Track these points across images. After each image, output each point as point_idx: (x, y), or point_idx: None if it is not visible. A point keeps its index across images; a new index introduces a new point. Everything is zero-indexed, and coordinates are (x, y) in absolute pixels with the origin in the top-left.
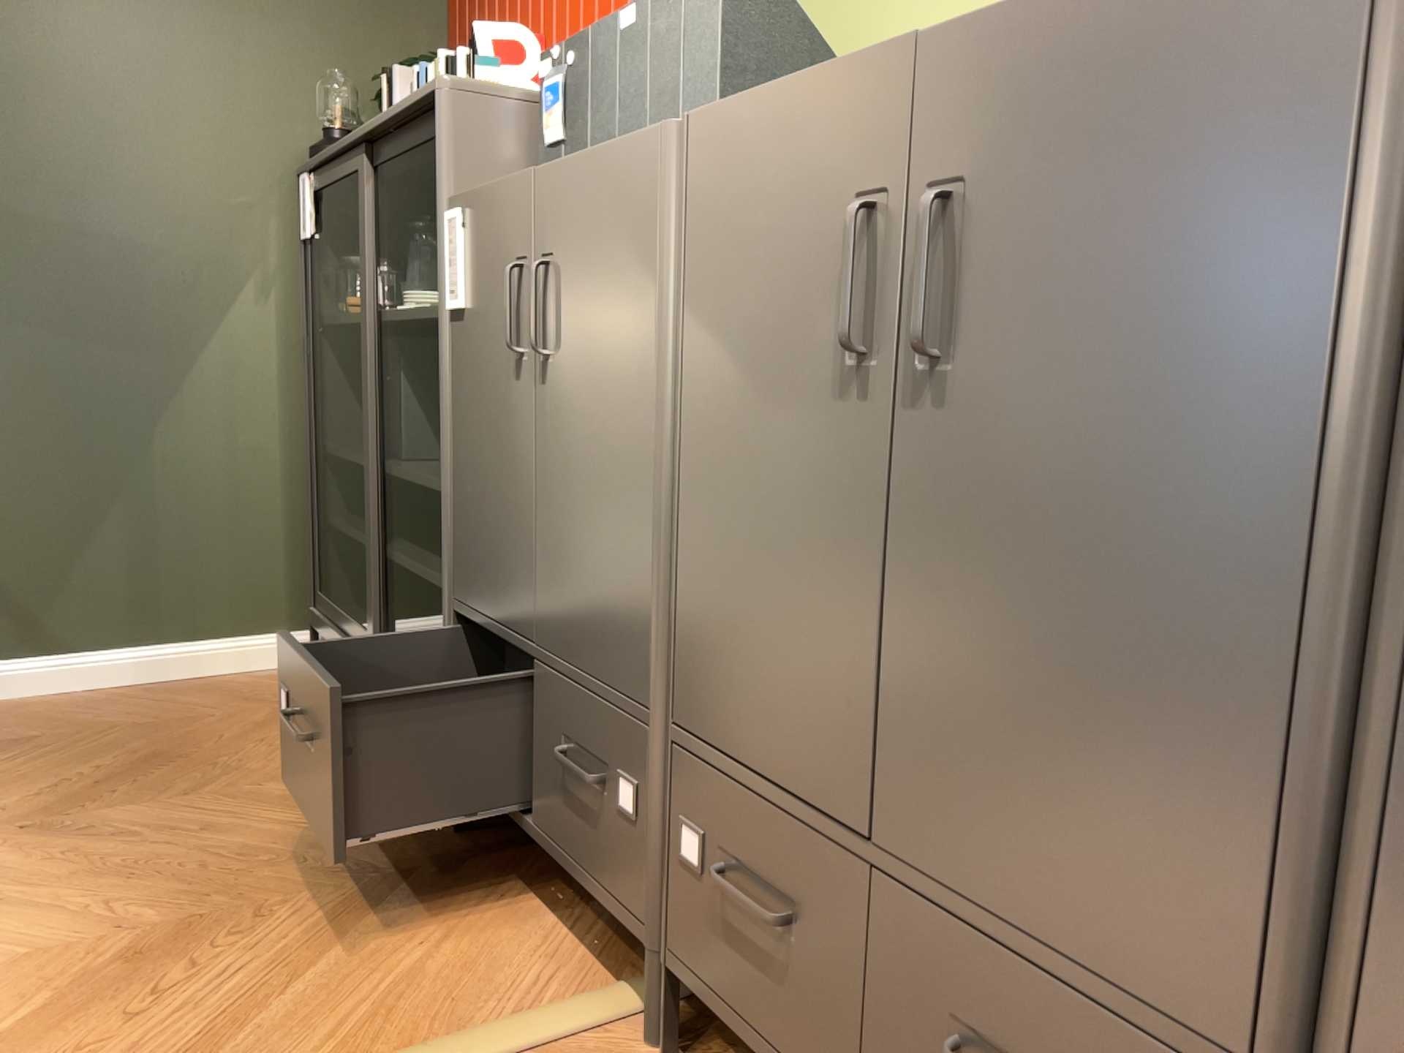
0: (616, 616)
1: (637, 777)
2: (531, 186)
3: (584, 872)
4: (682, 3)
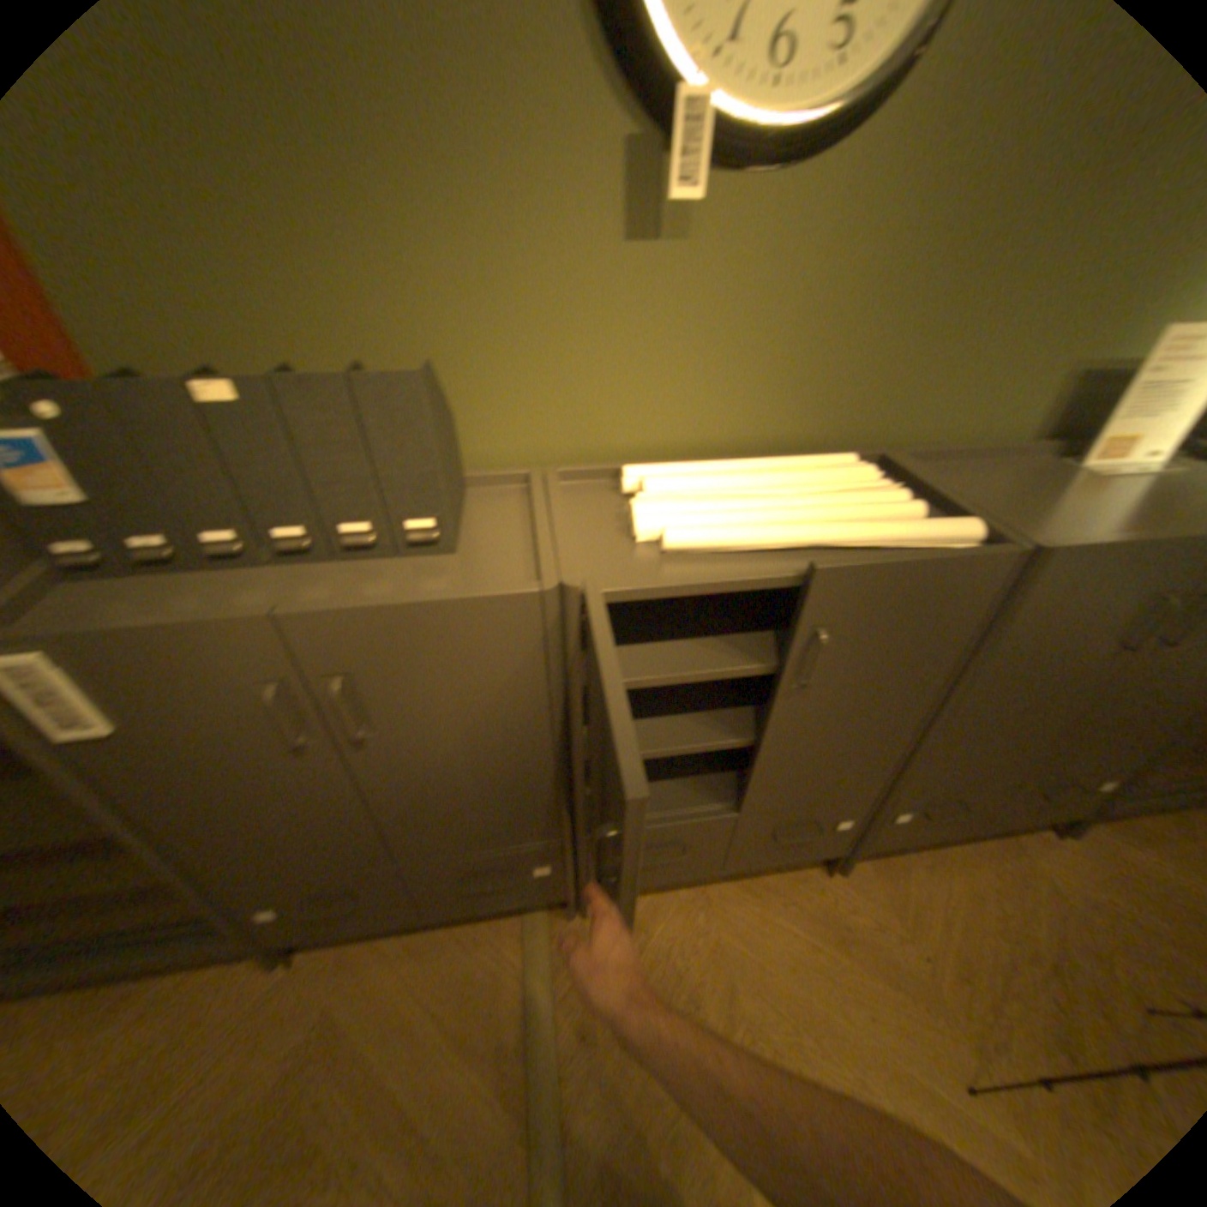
0: (520, 820)
1: (555, 860)
2: (274, 624)
3: (501, 905)
4: (355, 397)
